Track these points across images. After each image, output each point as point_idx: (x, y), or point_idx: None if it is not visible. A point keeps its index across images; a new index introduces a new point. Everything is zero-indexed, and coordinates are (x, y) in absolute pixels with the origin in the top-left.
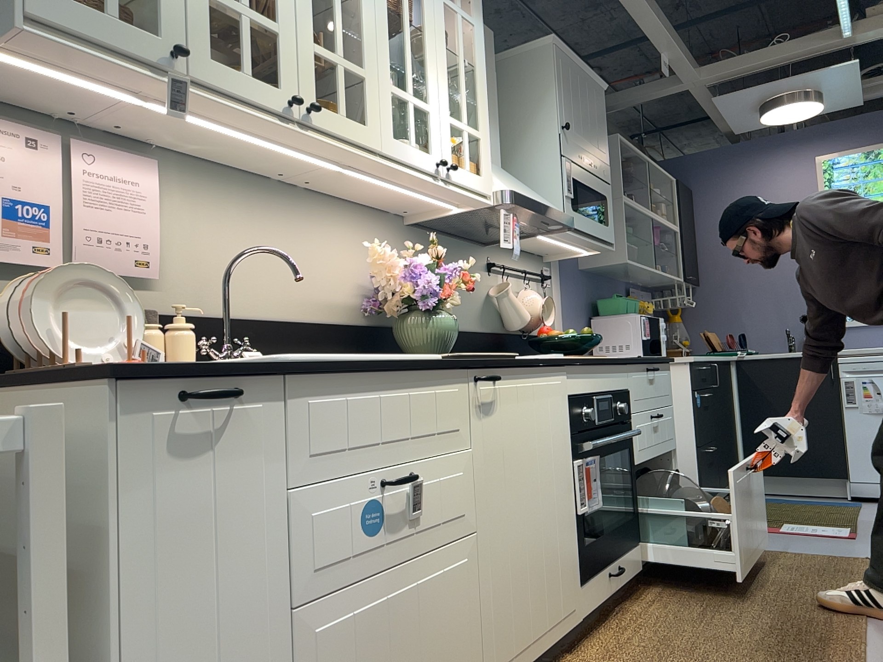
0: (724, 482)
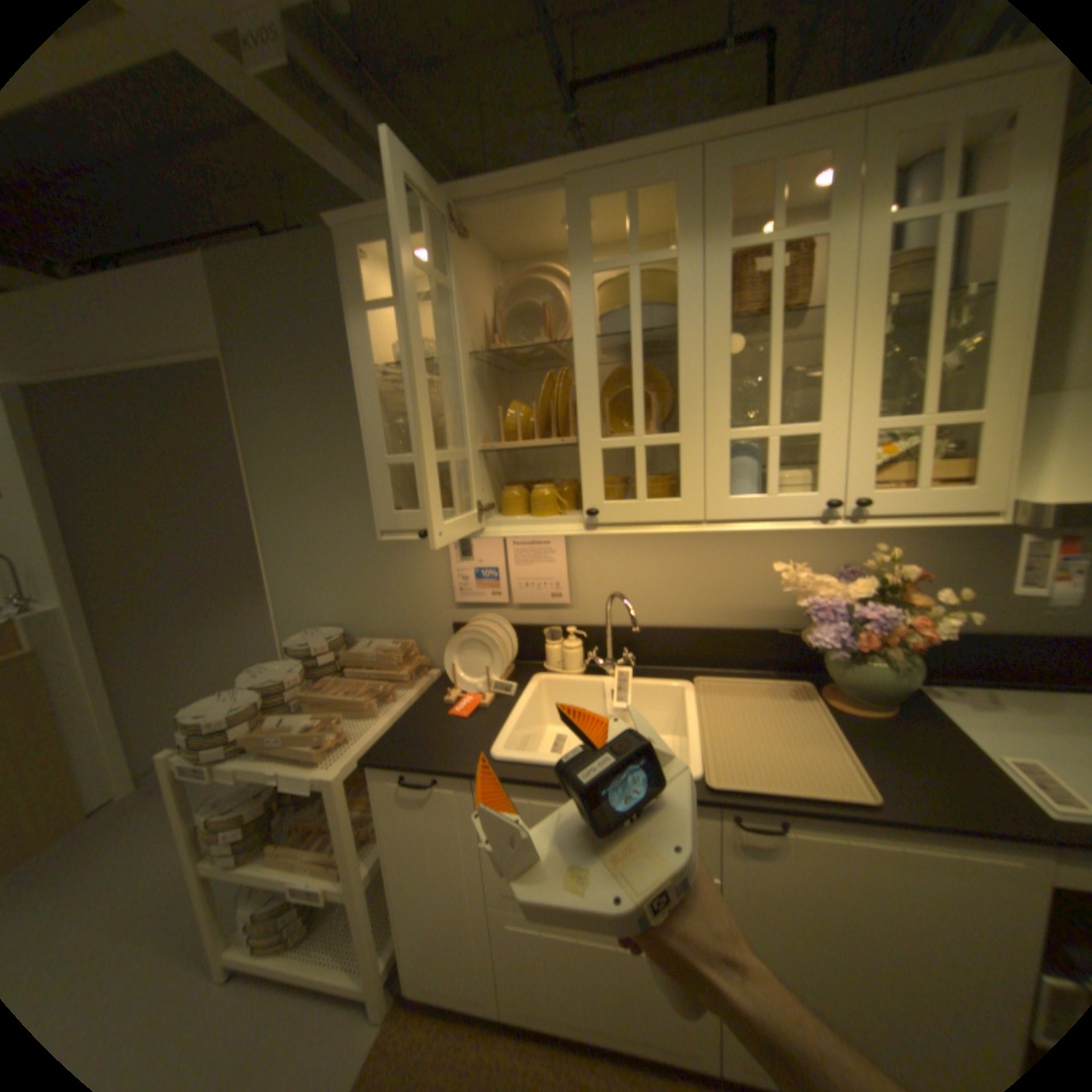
0: None
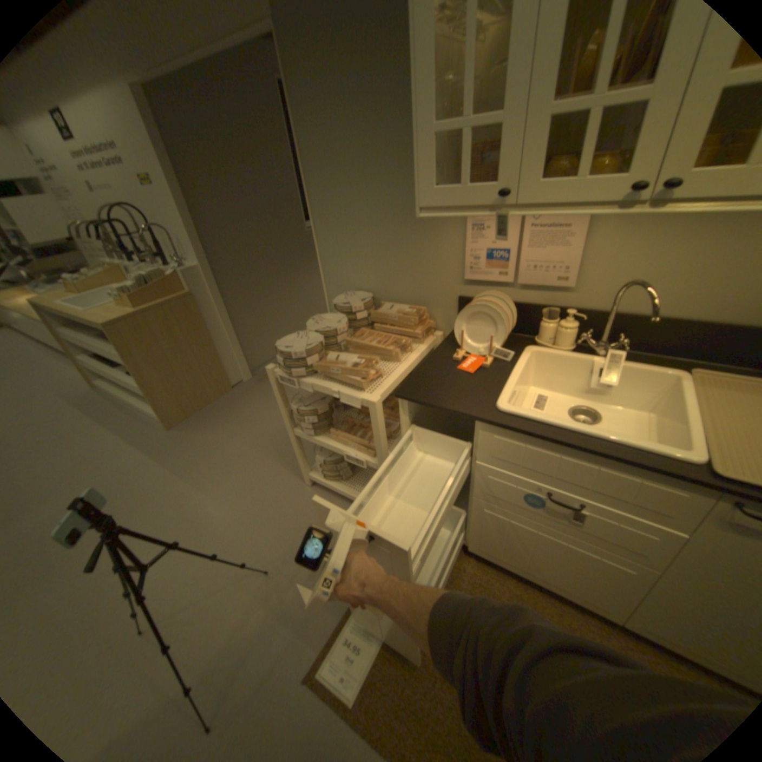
0: None
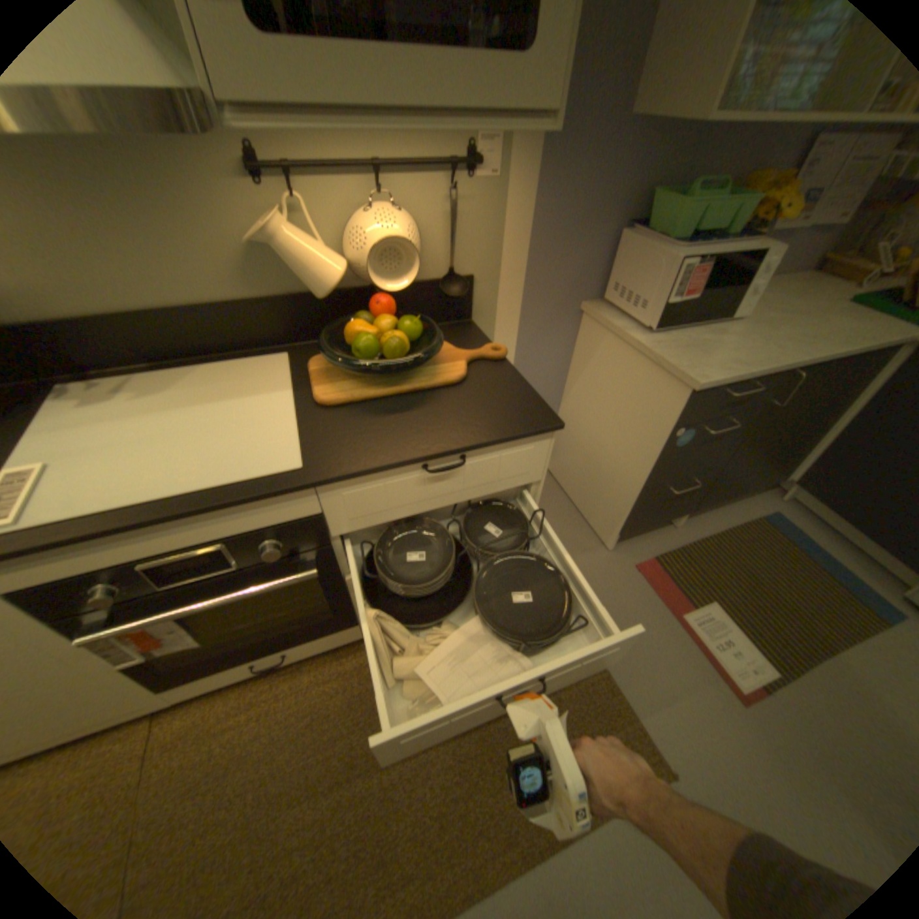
0: (711, 504)
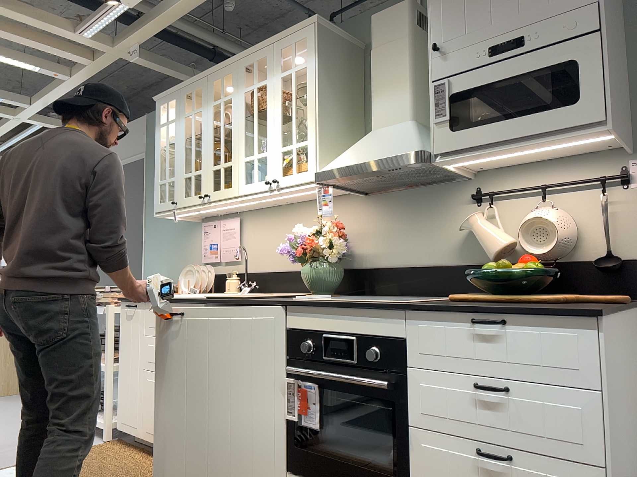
0: None
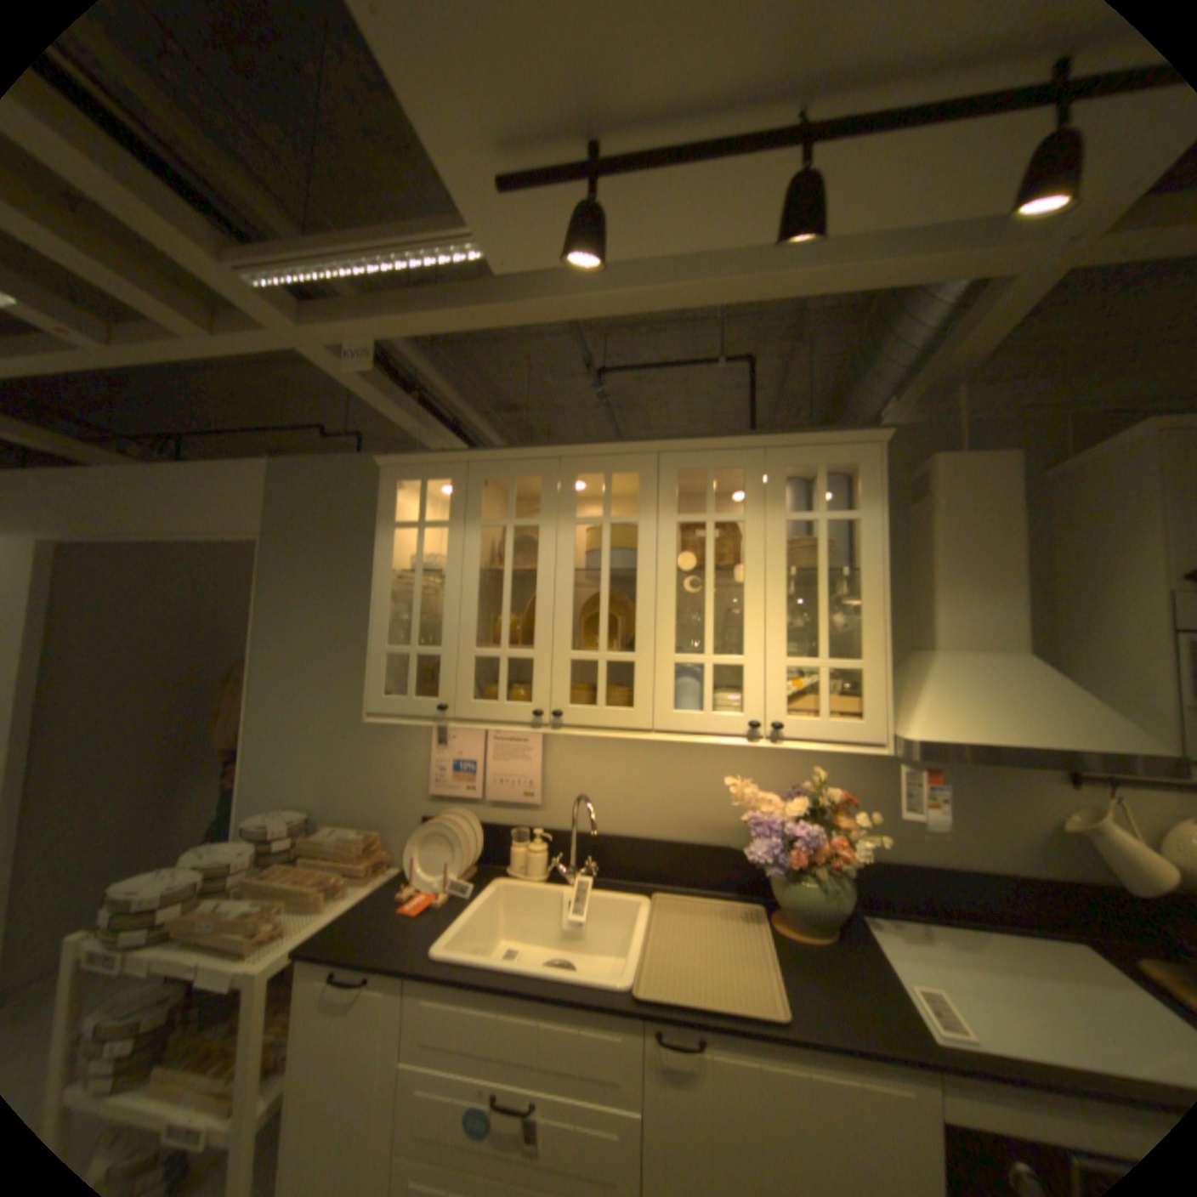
0: None
